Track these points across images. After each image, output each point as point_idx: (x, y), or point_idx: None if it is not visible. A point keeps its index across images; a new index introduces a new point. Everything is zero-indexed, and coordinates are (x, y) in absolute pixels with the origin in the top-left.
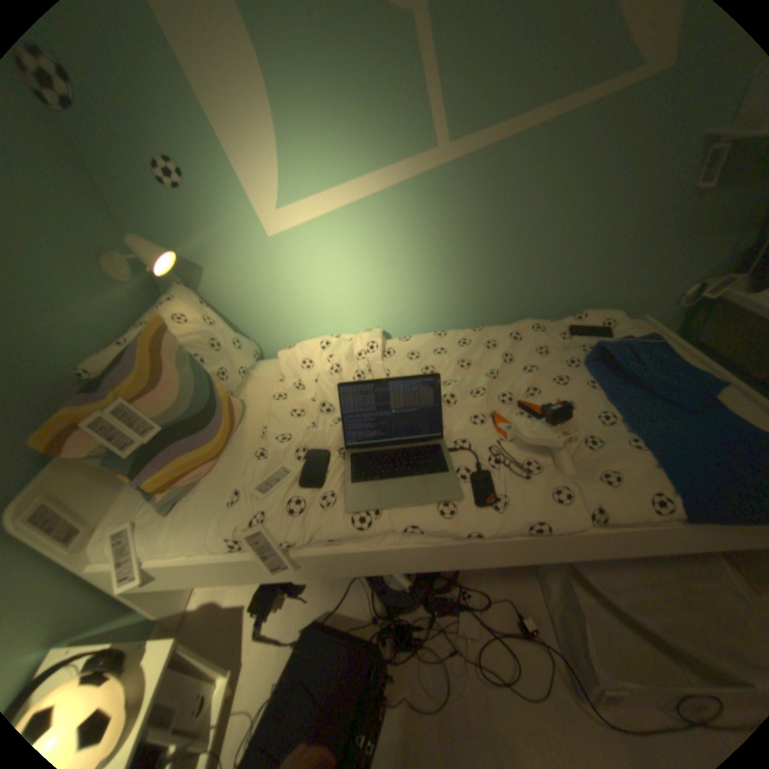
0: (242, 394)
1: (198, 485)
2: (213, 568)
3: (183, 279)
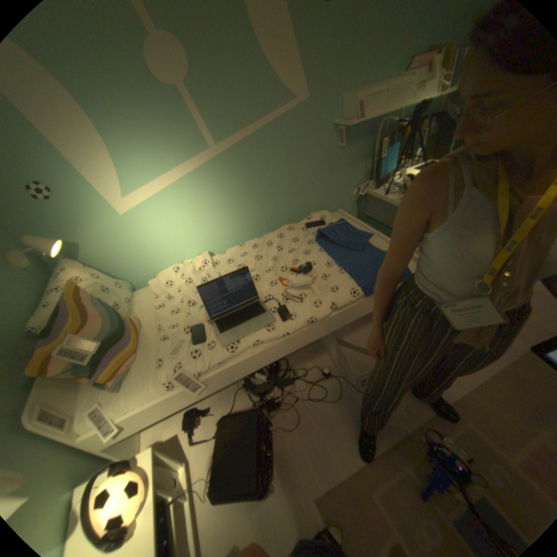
0: (132, 314)
1: (130, 370)
2: (158, 407)
3: (64, 254)
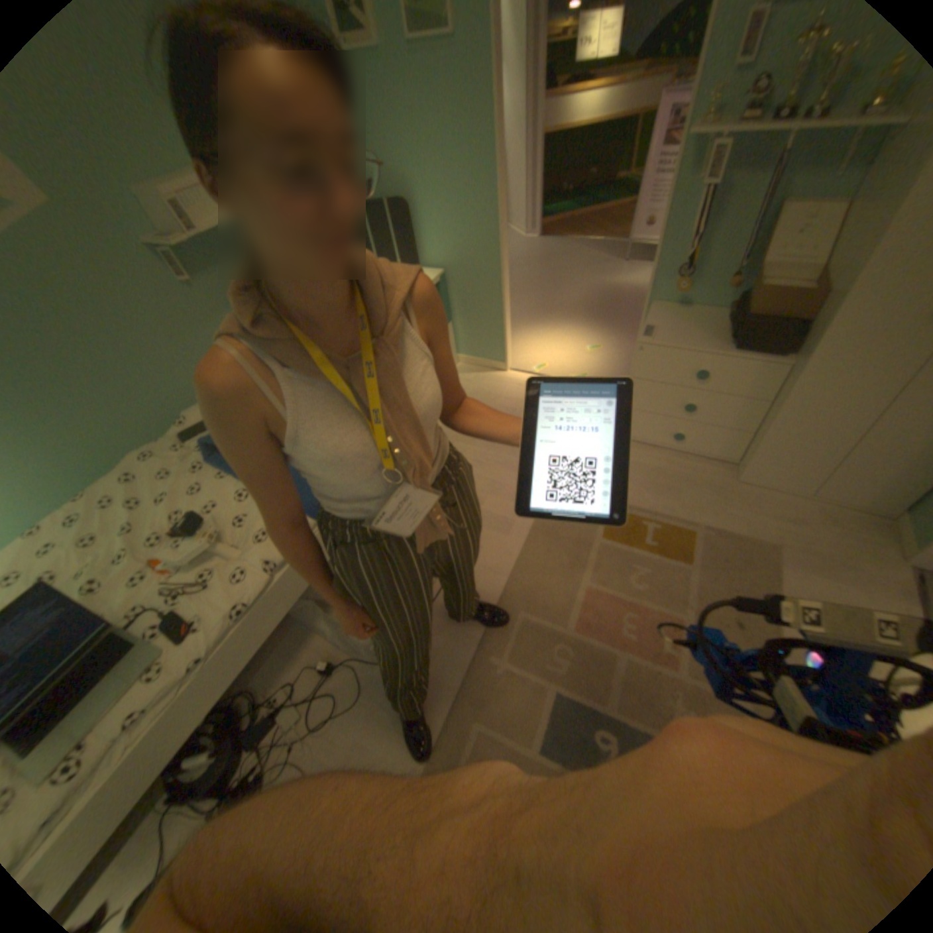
0: None
1: None
2: None
3: None
